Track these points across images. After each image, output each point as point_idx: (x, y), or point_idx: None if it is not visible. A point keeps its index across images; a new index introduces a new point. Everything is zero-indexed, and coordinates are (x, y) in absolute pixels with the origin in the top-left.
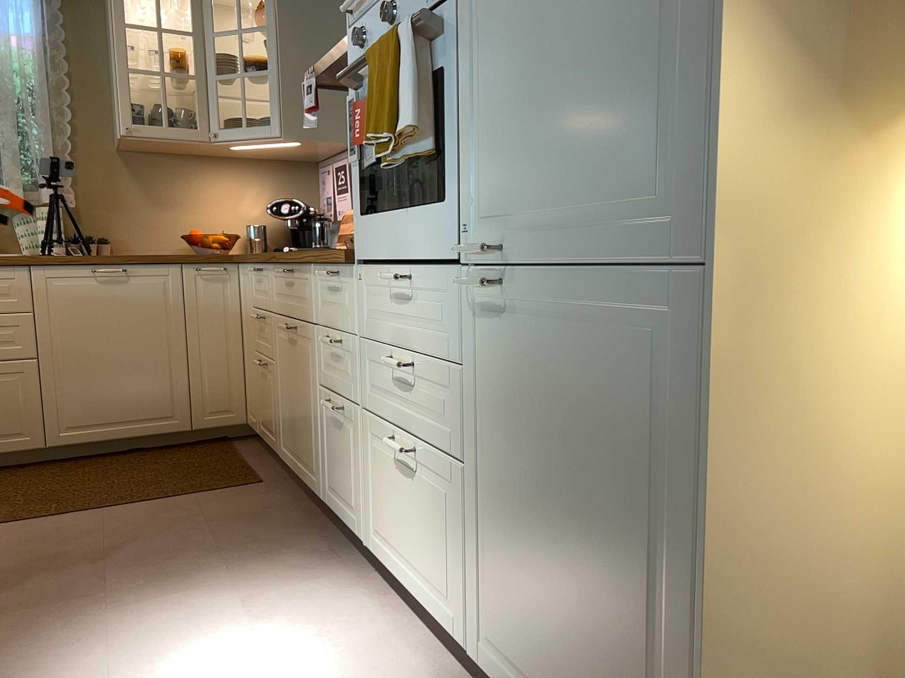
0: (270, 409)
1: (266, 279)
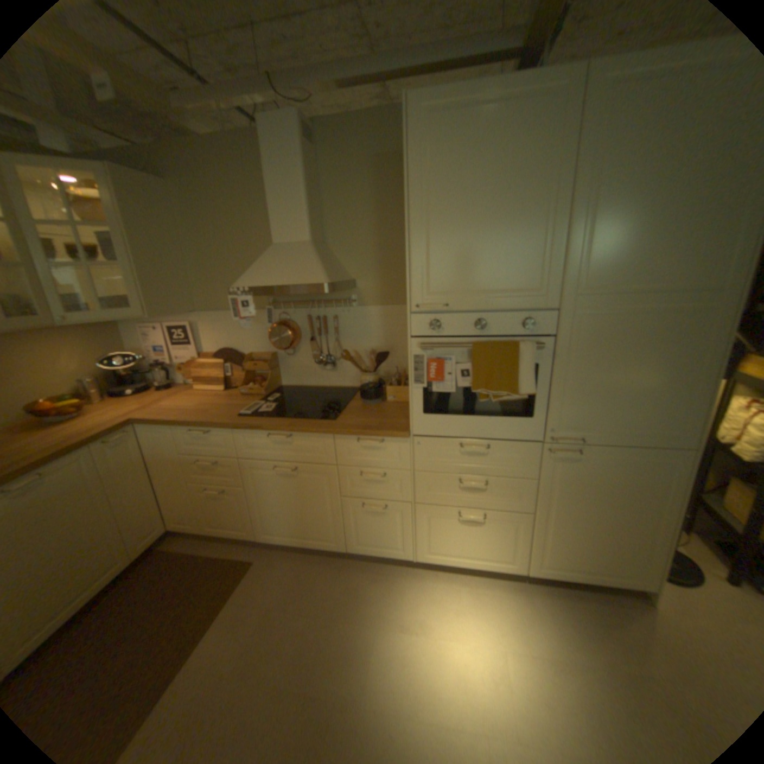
0: (233, 517)
1: (220, 438)
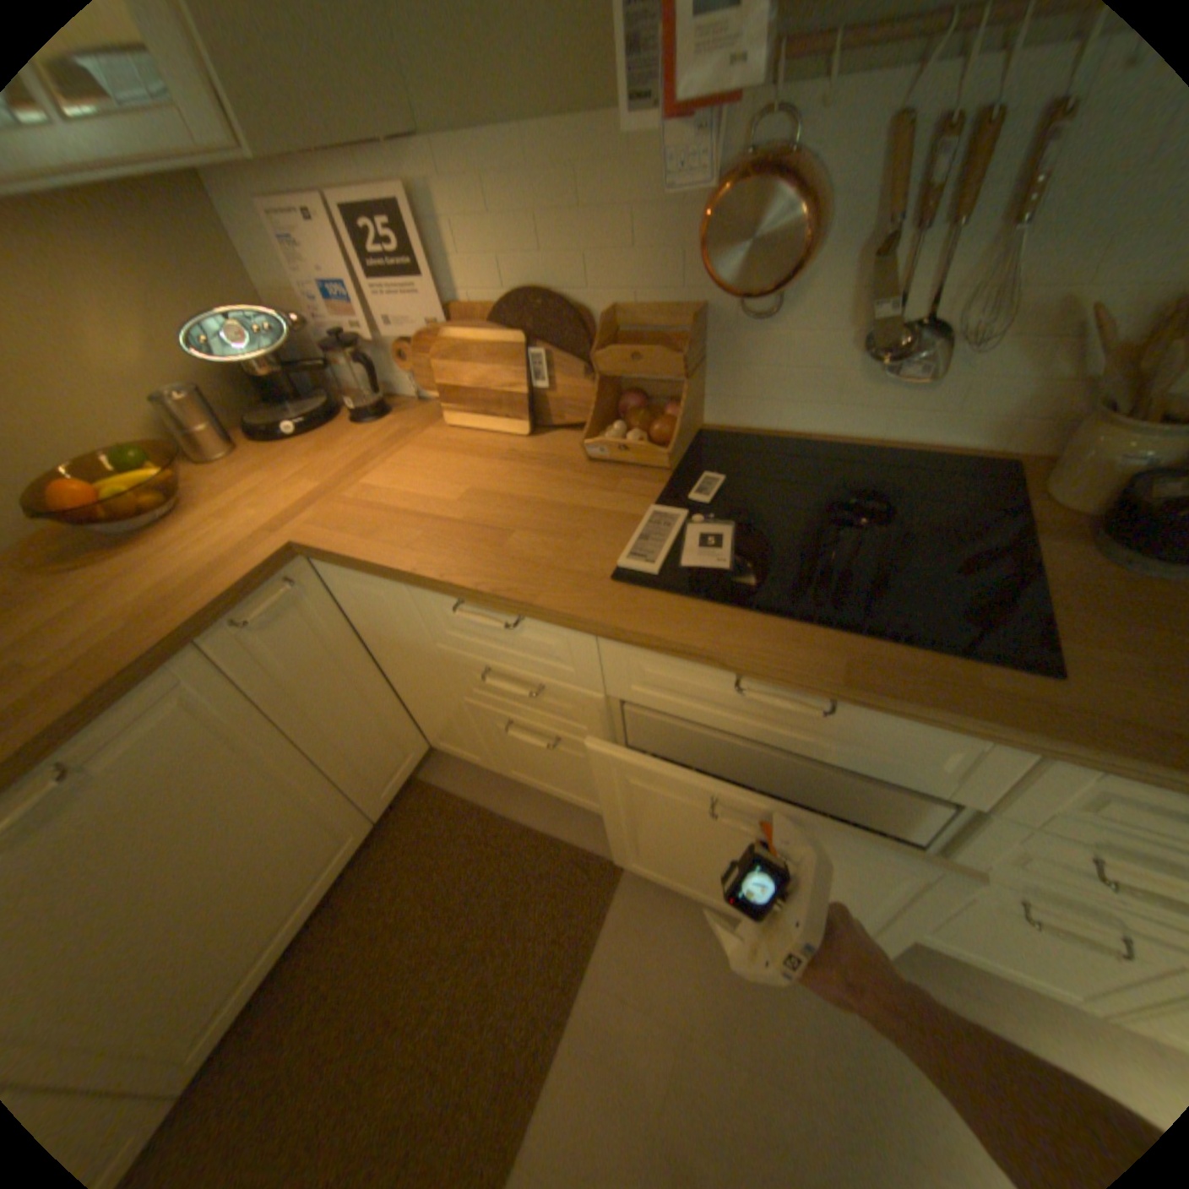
0: (579, 780)
1: (554, 637)
